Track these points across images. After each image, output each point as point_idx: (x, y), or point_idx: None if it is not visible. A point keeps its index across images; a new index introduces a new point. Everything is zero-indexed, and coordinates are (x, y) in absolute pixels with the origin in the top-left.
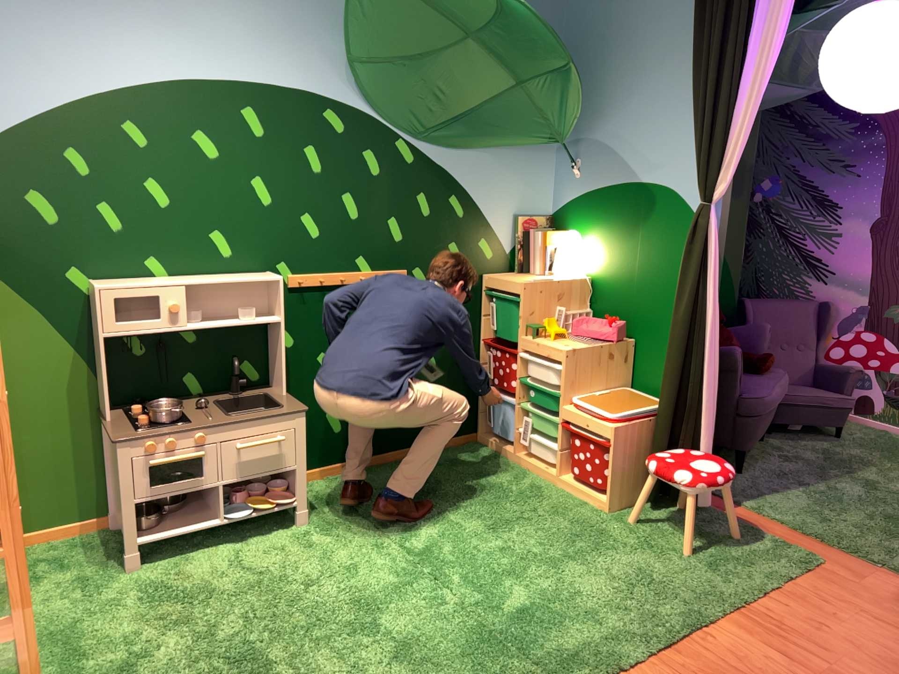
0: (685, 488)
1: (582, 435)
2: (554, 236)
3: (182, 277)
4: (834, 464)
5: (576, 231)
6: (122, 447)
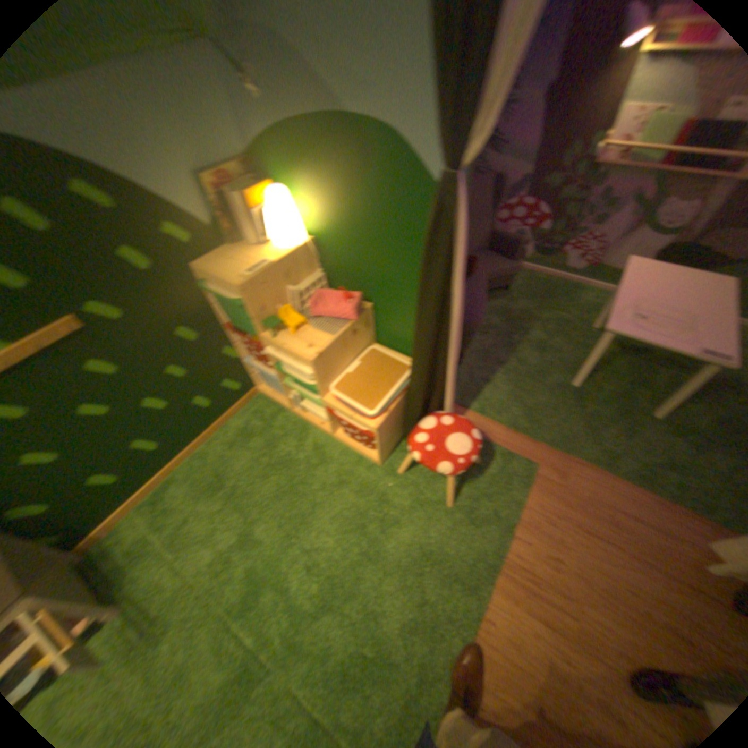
0: (448, 477)
1: (348, 423)
2: (256, 194)
3: None
4: (515, 329)
5: (281, 179)
6: None
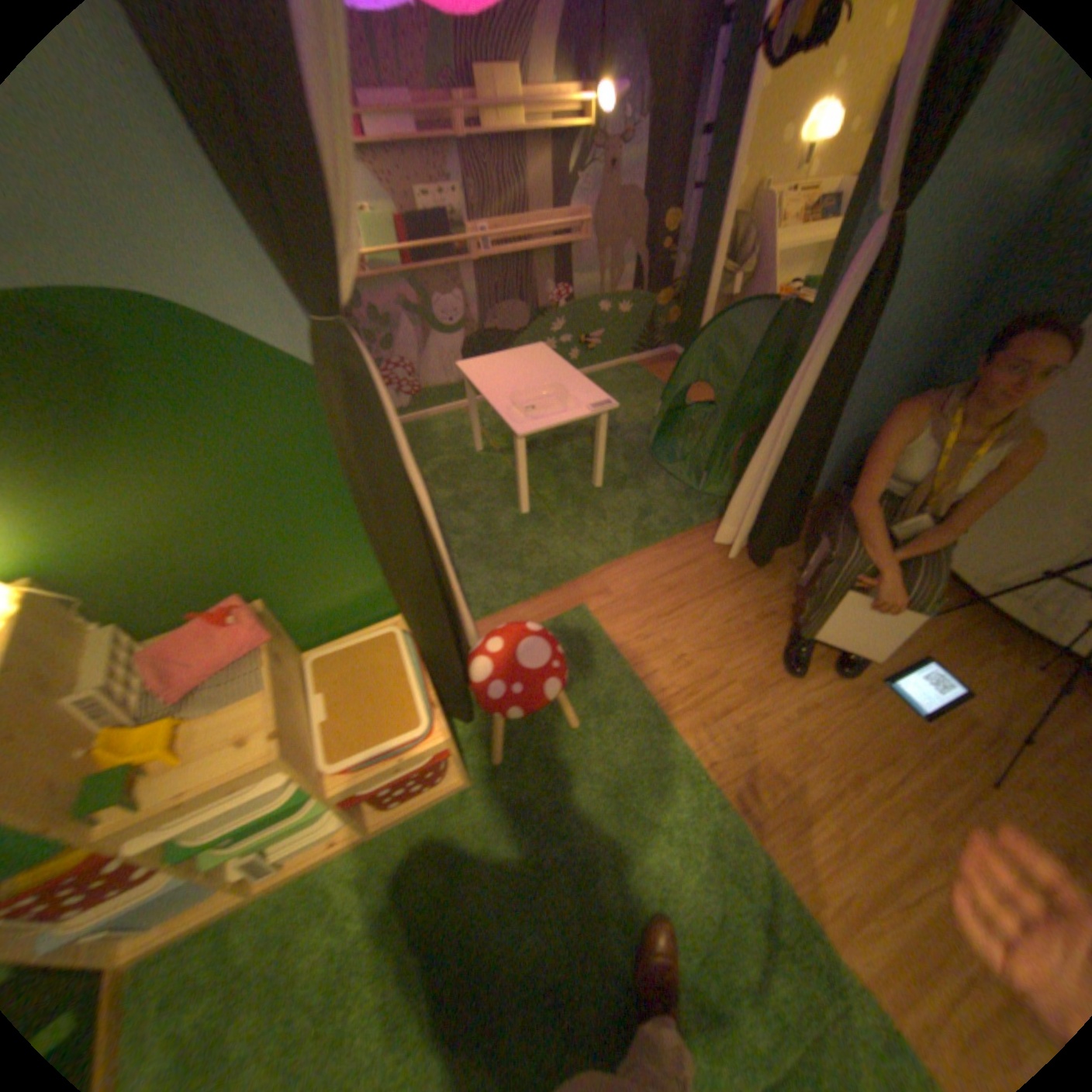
0: (560, 694)
1: (394, 783)
2: None
3: None
4: None
5: None
6: None
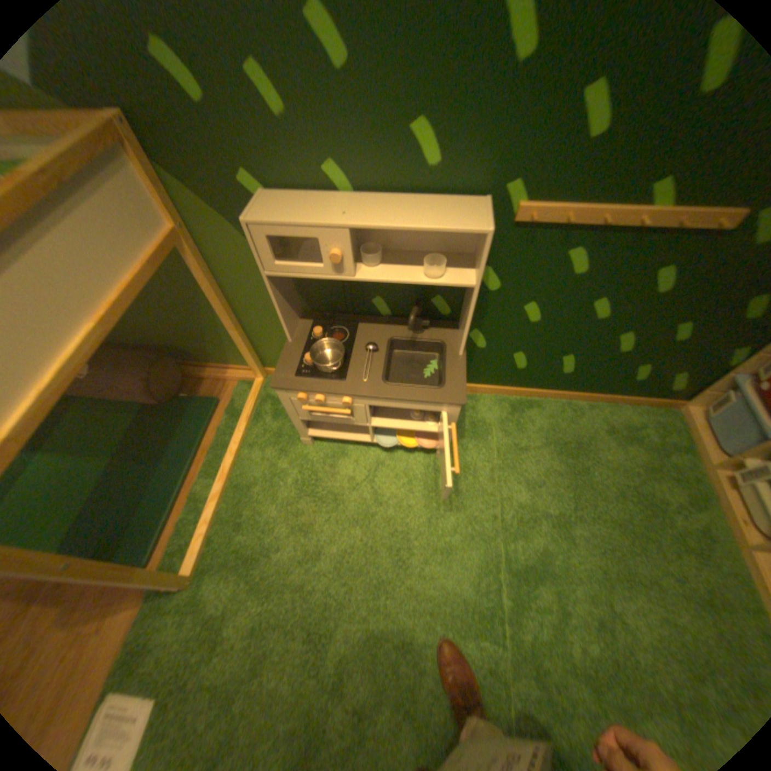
0: None
1: None
2: None
3: (363, 200)
4: None
5: None
6: (279, 392)
